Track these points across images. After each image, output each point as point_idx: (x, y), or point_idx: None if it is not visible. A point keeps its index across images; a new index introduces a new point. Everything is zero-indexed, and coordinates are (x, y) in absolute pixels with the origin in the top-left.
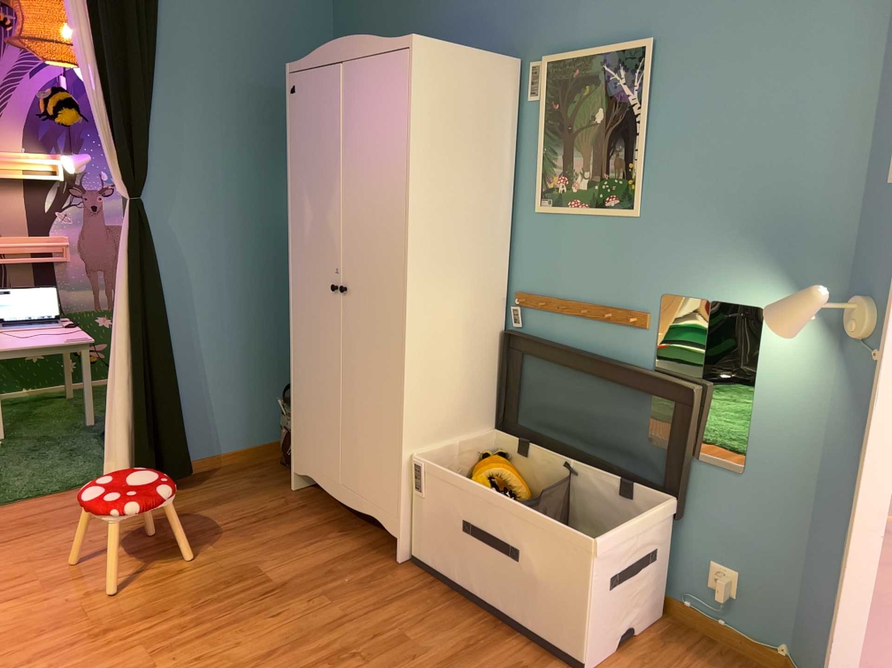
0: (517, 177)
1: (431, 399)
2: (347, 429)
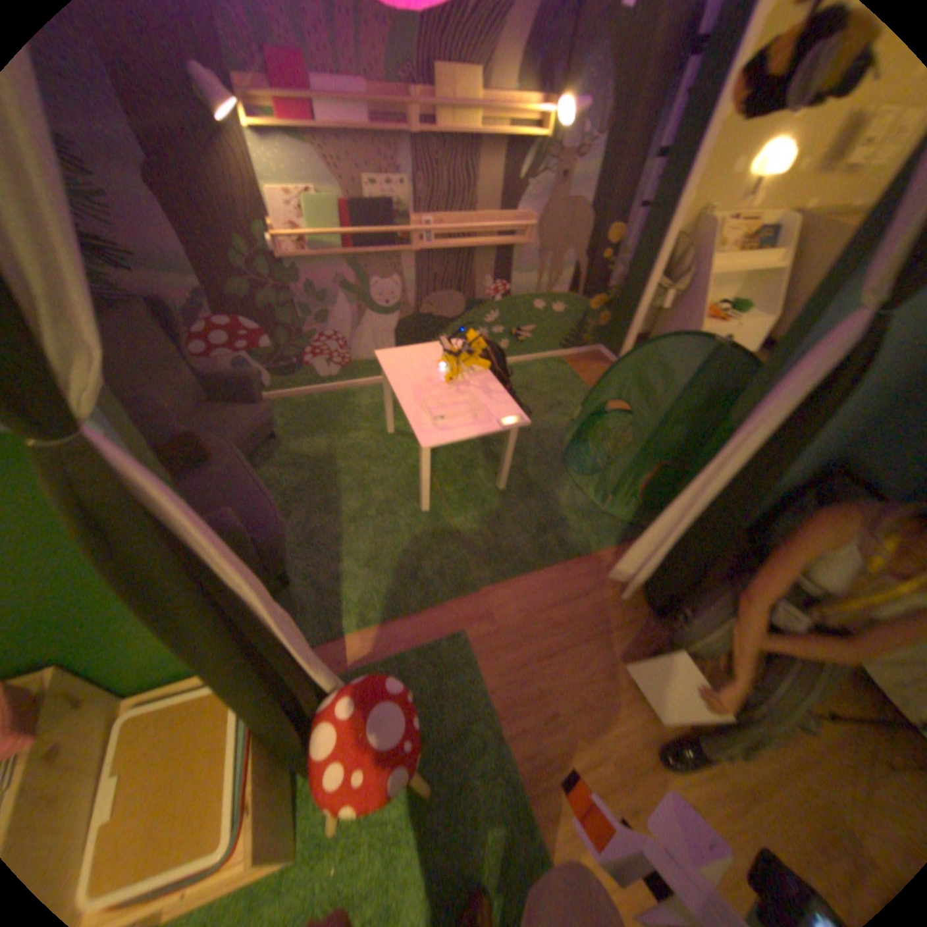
0: None
1: None
2: None
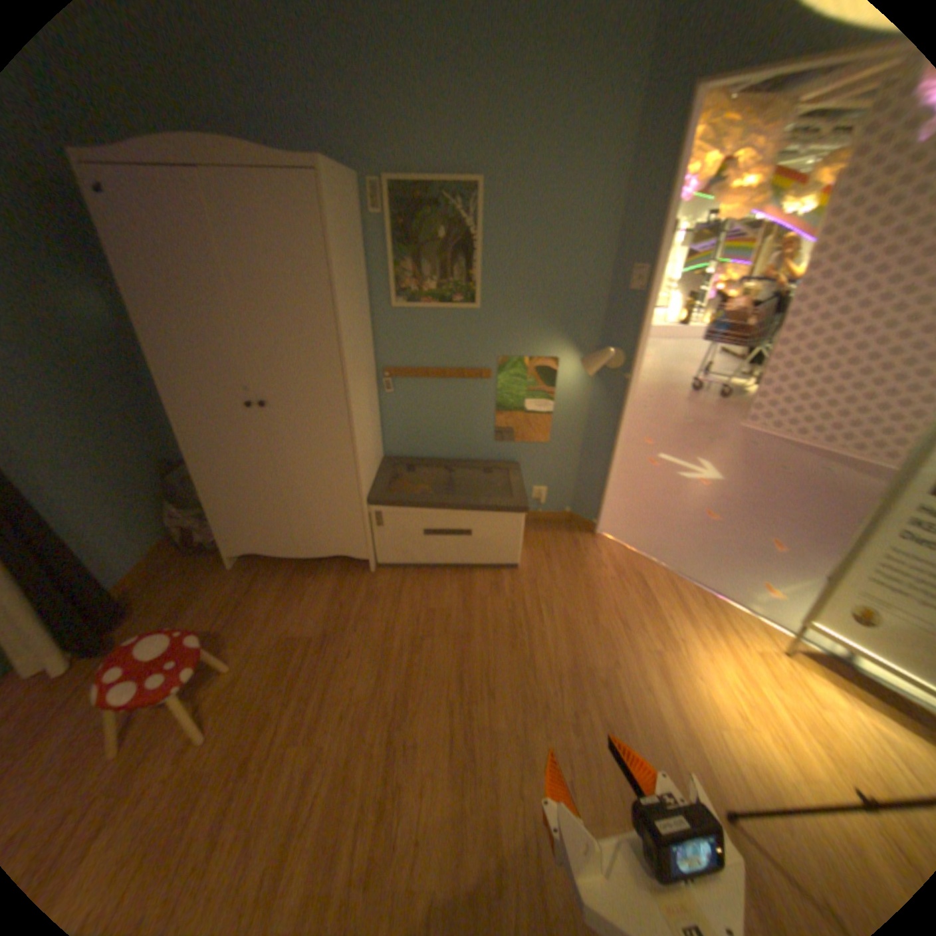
0: (369, 279)
1: (368, 464)
2: (289, 508)
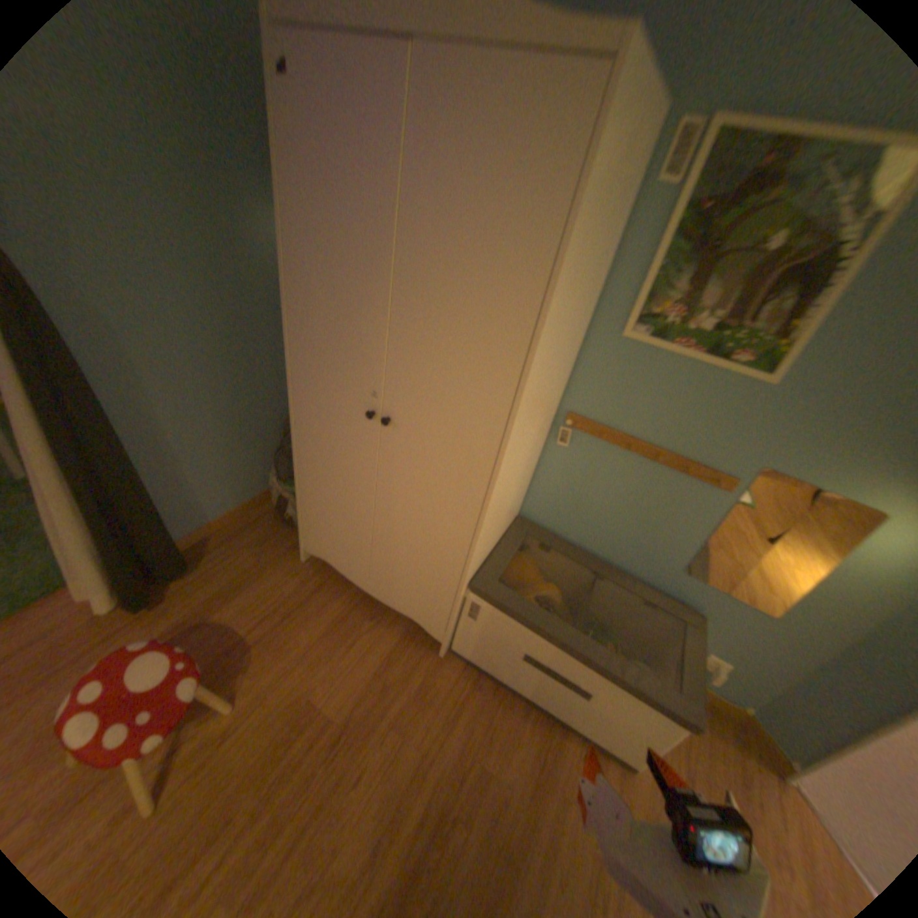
0: (608, 283)
1: (491, 538)
2: (378, 541)
